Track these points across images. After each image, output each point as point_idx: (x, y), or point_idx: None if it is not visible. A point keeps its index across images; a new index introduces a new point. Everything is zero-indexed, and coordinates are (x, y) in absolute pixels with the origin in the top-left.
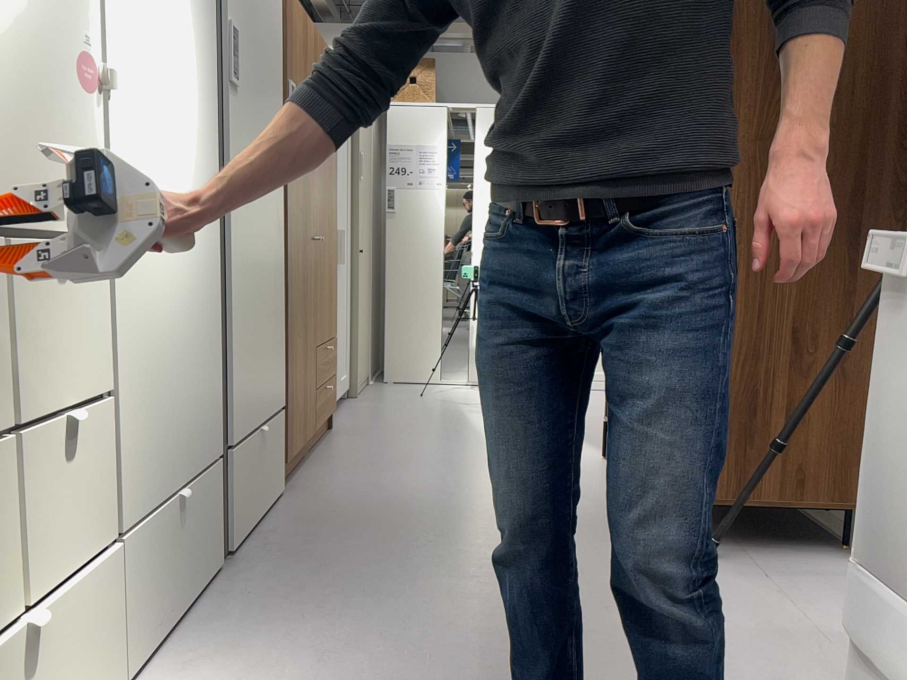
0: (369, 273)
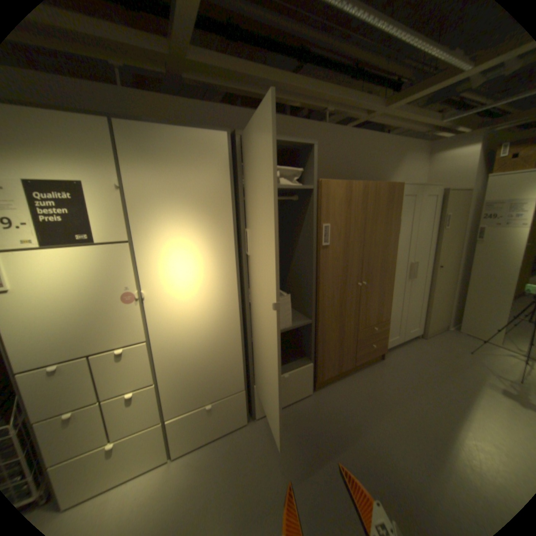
0: (455, 275)
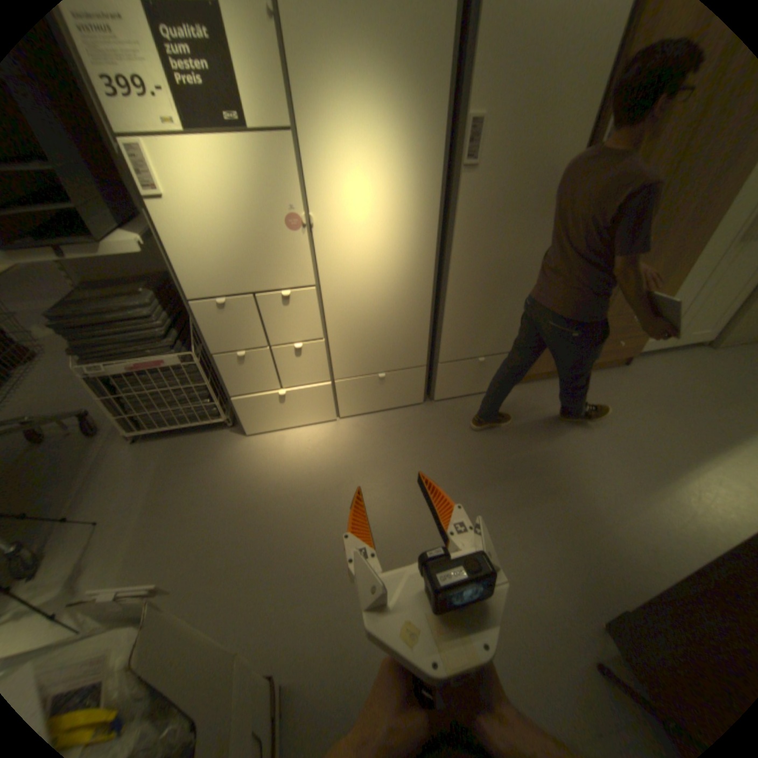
0: None
